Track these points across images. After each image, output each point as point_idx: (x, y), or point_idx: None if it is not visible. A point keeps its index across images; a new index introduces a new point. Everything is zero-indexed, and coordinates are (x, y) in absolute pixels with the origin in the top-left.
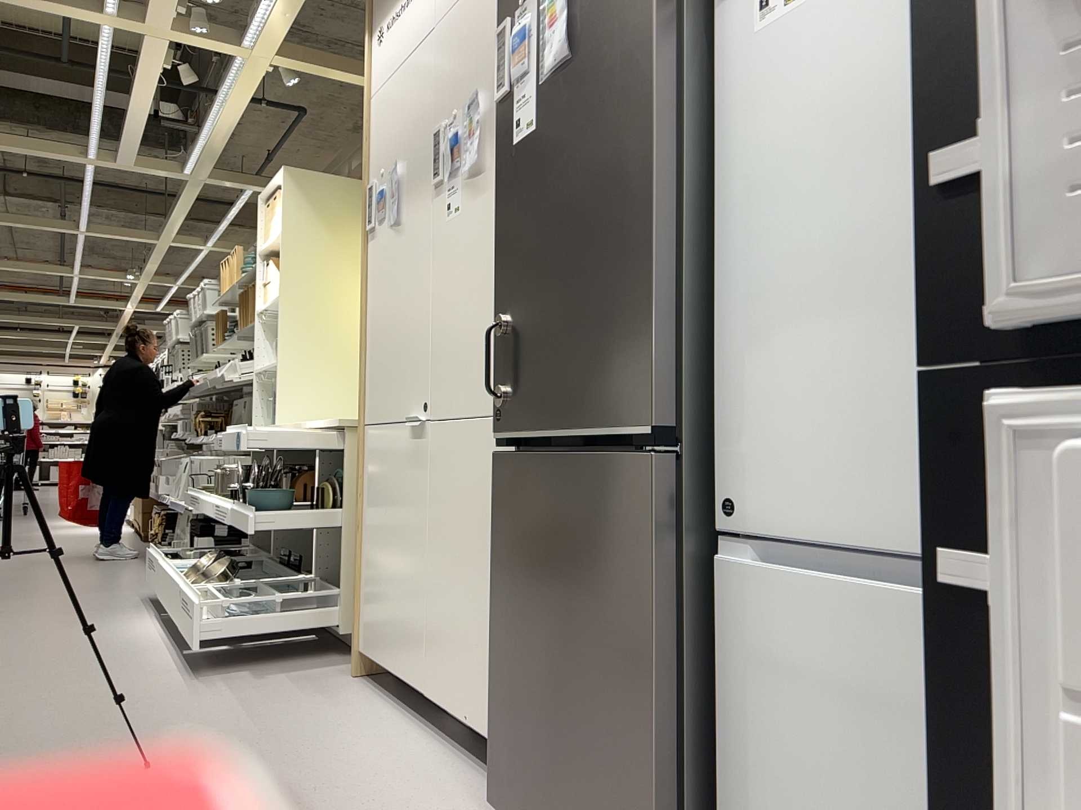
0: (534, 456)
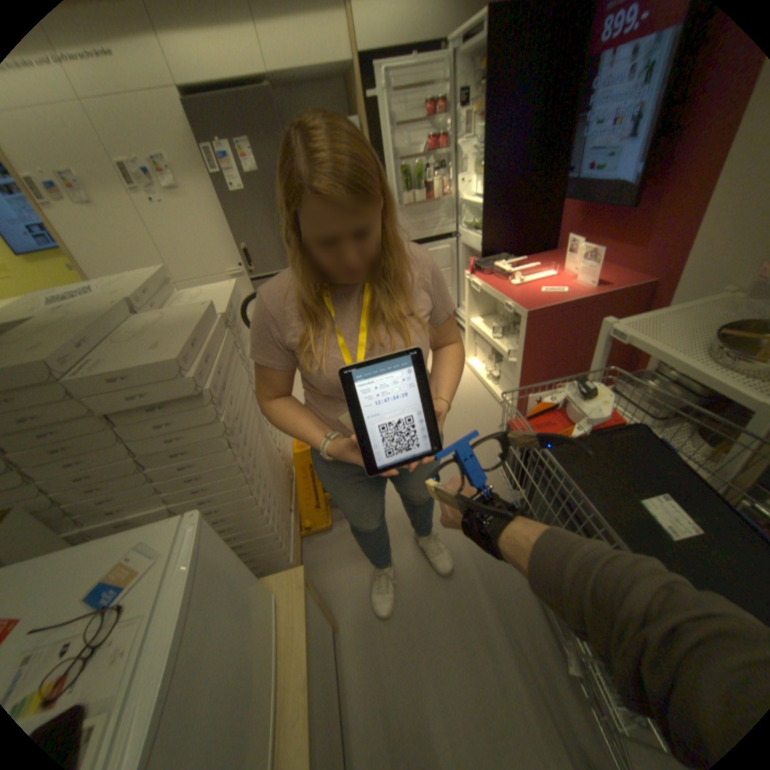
0: (261, 278)
